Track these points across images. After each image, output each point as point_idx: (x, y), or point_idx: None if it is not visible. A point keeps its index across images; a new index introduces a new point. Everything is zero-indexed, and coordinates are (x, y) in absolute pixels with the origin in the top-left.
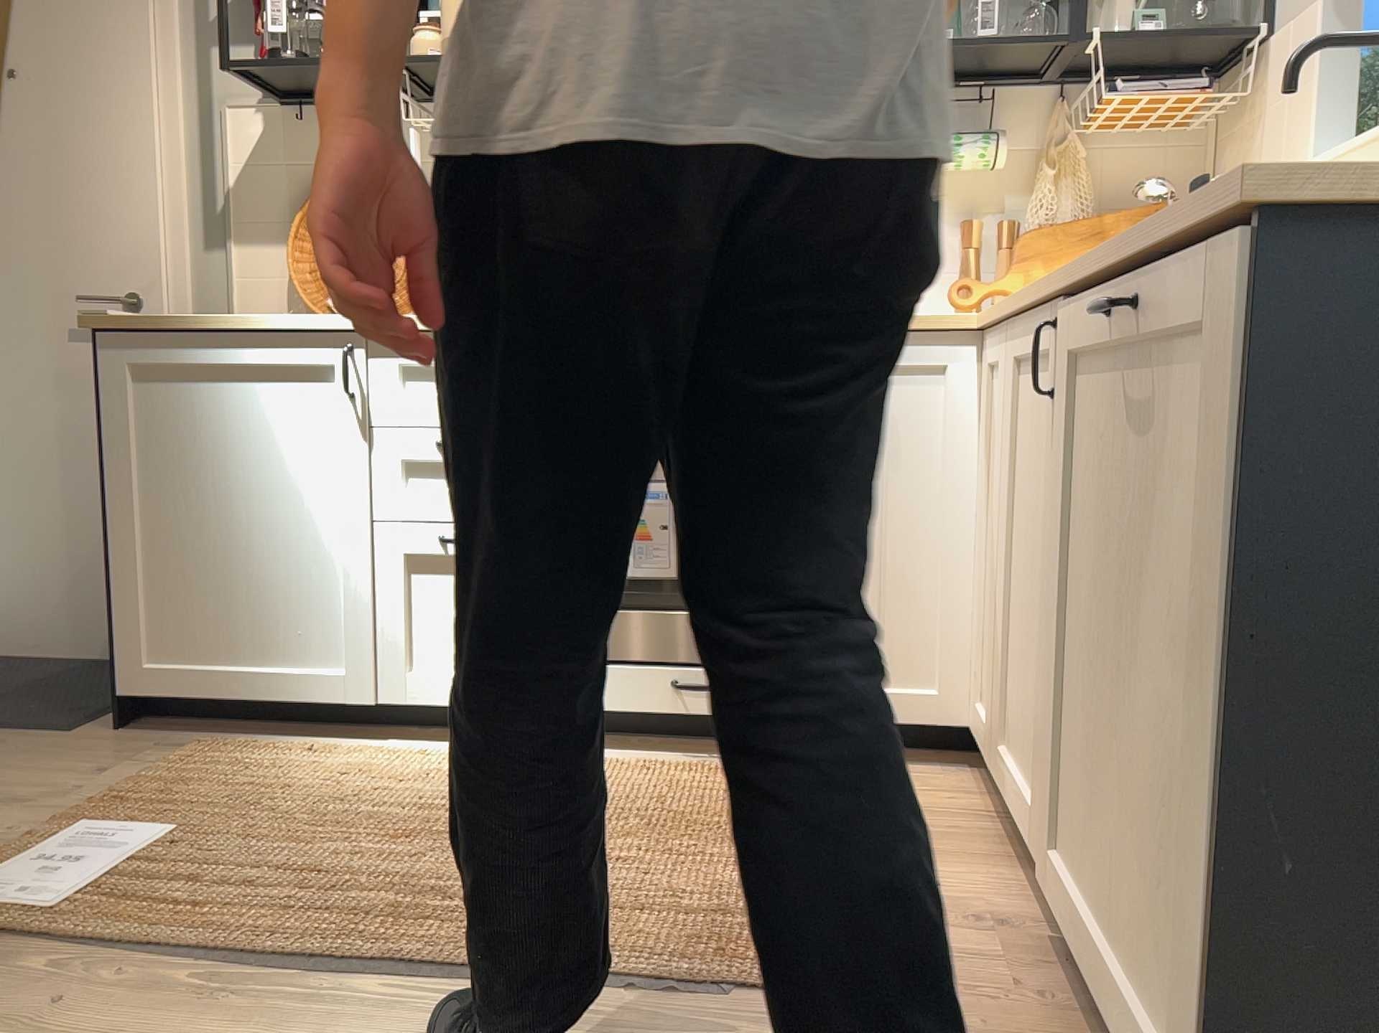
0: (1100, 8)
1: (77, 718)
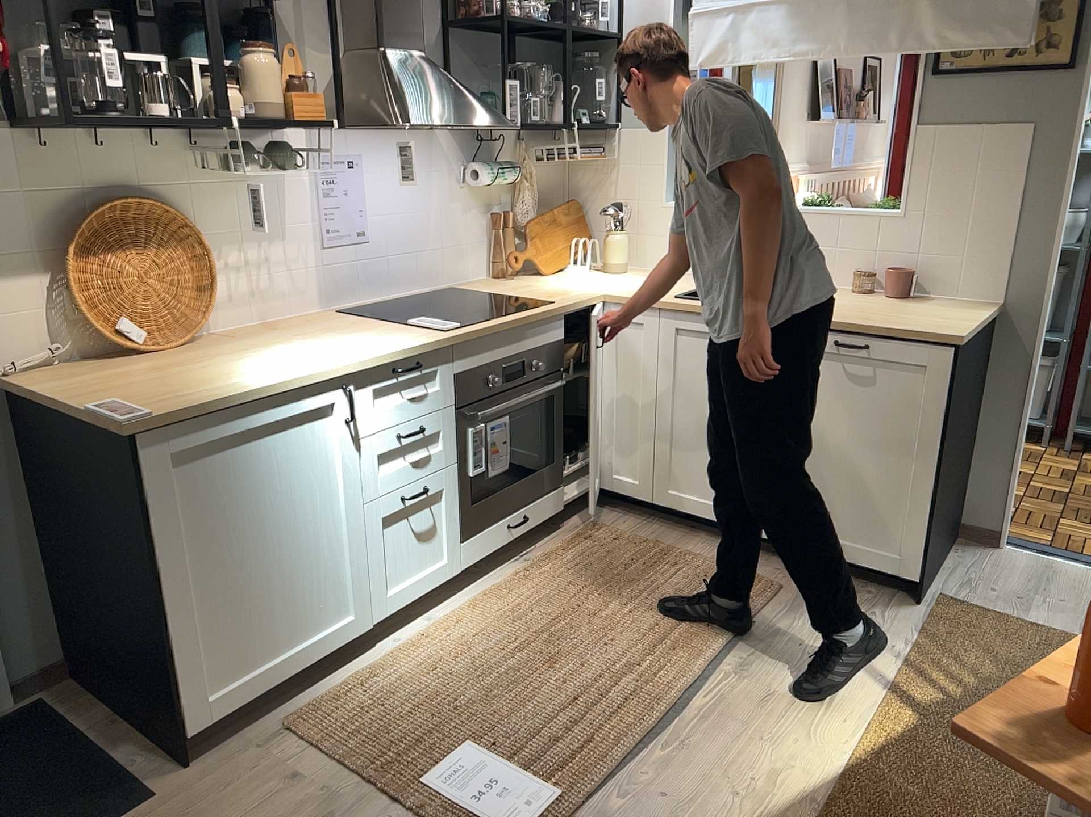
0: (563, 102)
1: (123, 788)
